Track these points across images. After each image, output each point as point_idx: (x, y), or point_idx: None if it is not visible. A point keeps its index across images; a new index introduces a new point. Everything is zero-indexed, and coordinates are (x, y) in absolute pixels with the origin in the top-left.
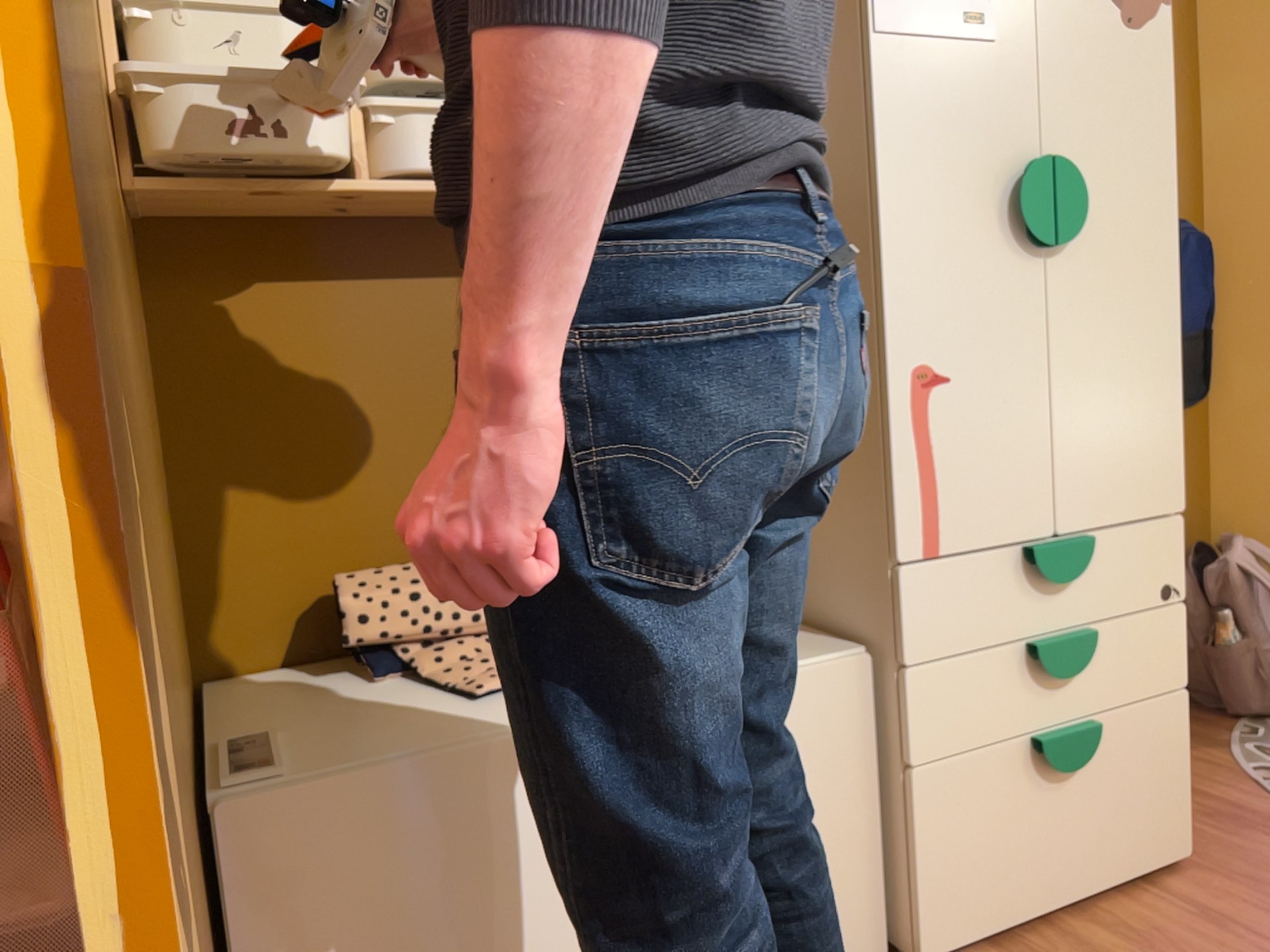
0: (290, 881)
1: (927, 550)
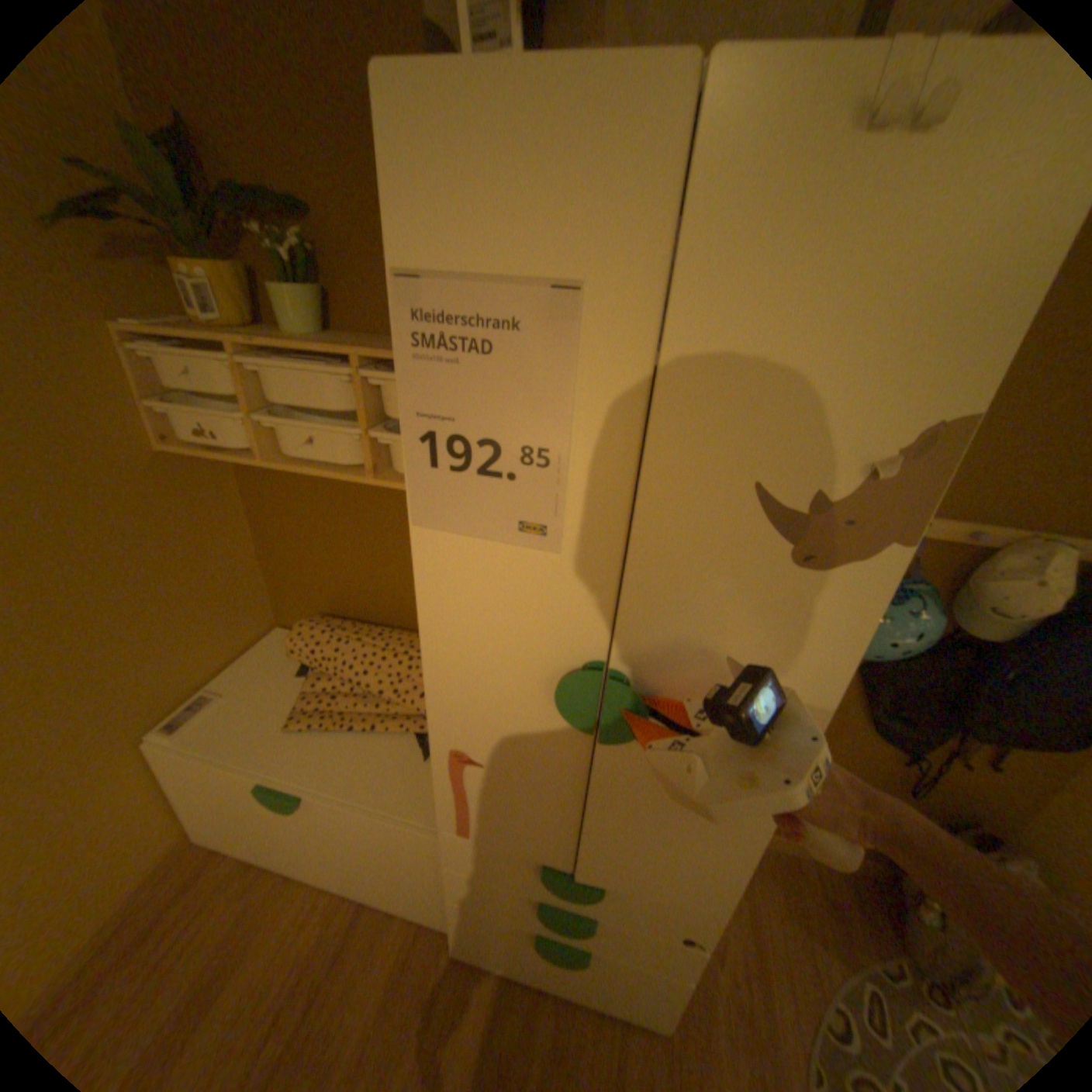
0: (172, 775)
1: (458, 833)
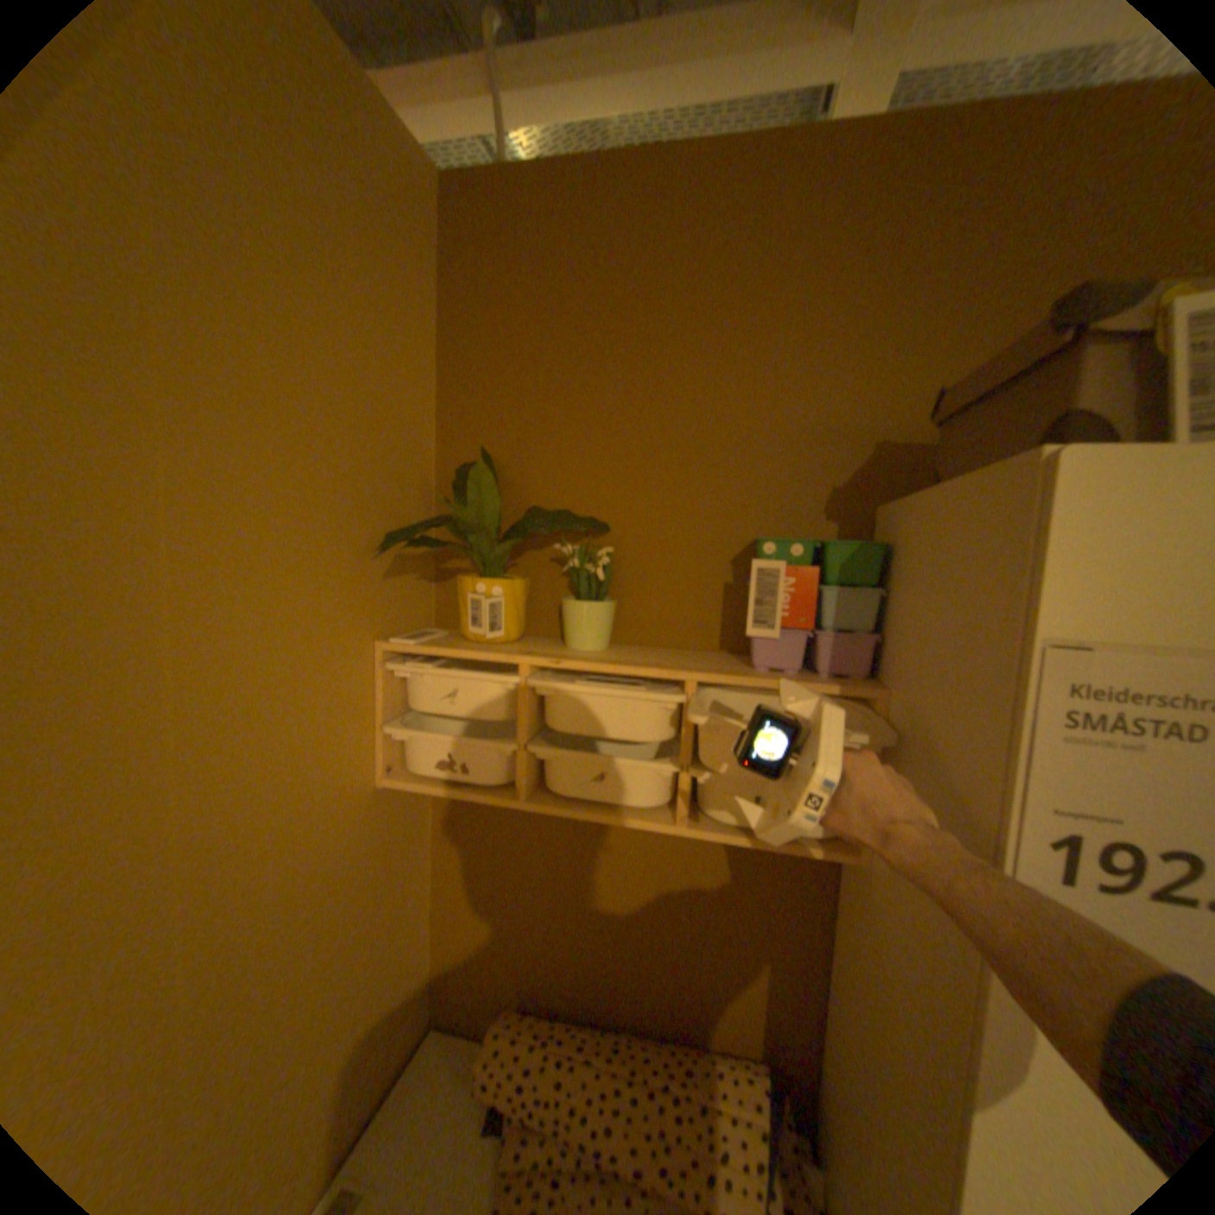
0: None
1: None
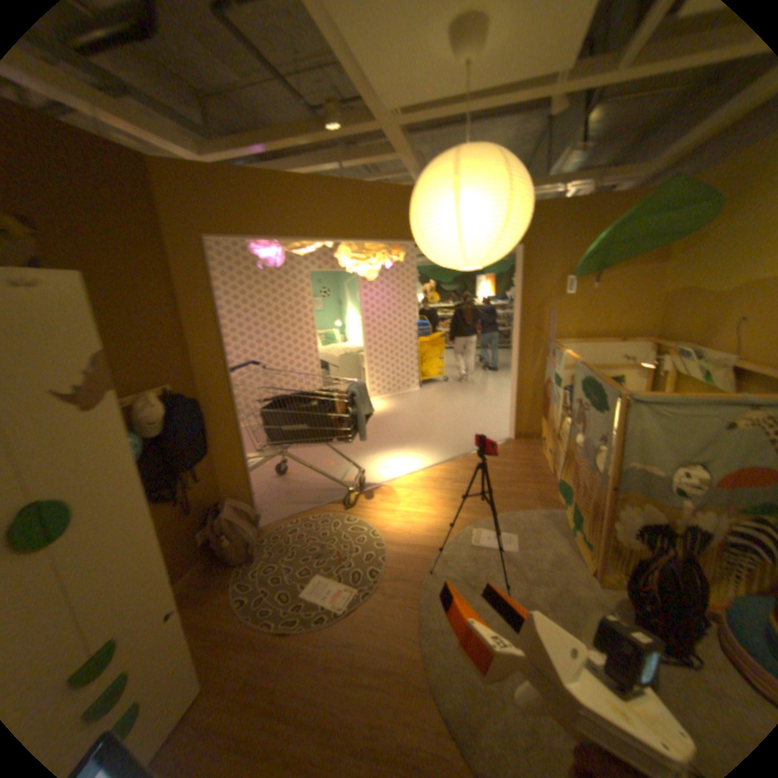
0: None
1: None
